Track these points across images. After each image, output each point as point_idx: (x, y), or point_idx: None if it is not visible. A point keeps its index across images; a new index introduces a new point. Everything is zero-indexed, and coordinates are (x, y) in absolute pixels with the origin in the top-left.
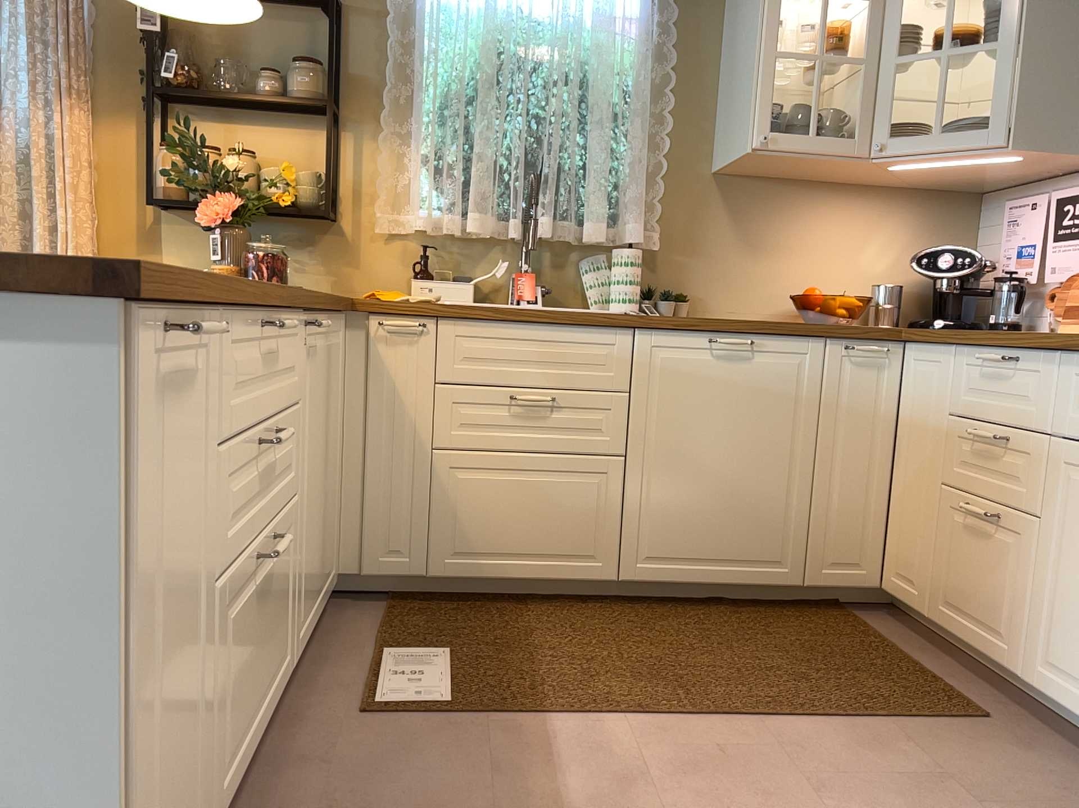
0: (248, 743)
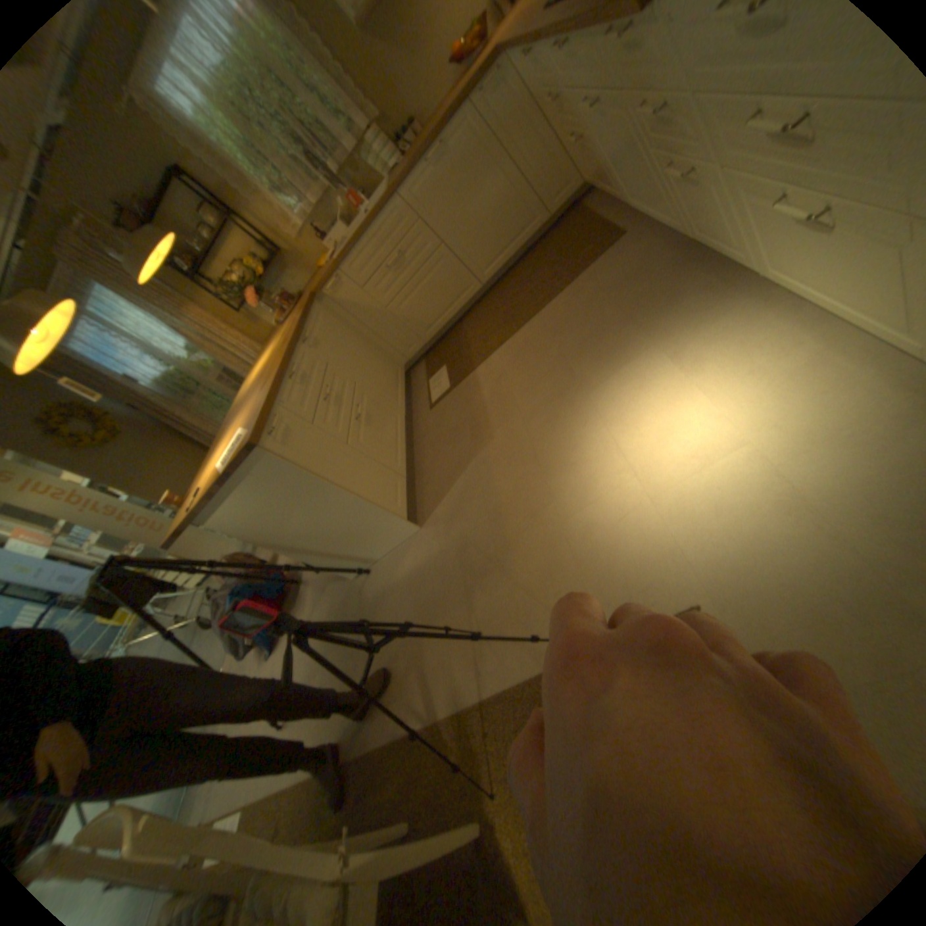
0: (403, 445)
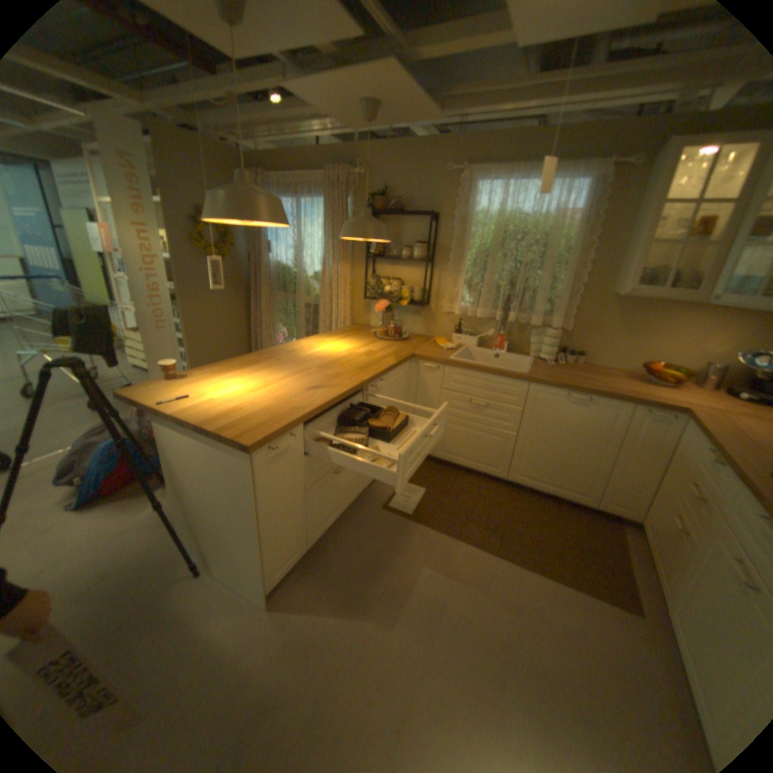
0: (335, 517)
